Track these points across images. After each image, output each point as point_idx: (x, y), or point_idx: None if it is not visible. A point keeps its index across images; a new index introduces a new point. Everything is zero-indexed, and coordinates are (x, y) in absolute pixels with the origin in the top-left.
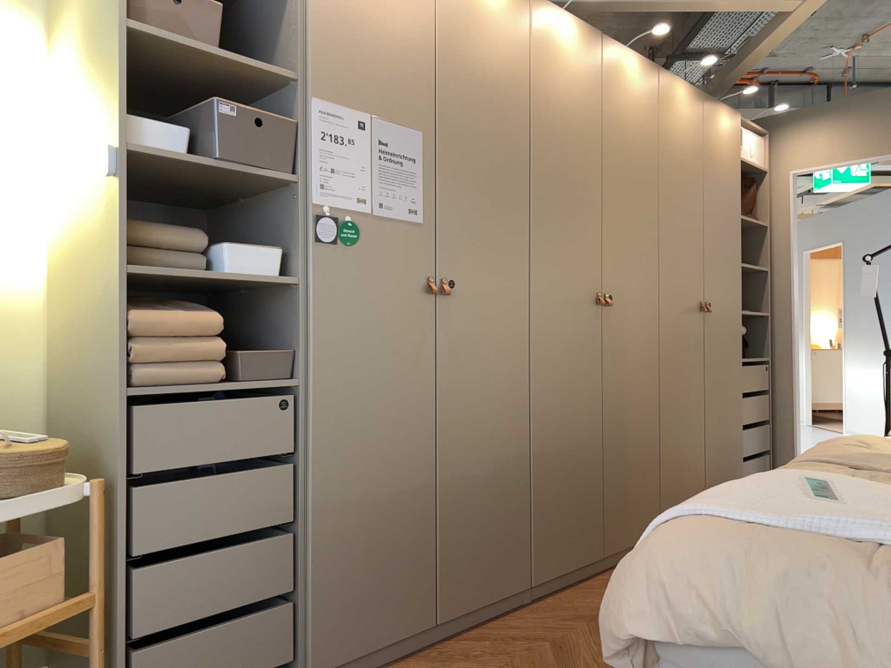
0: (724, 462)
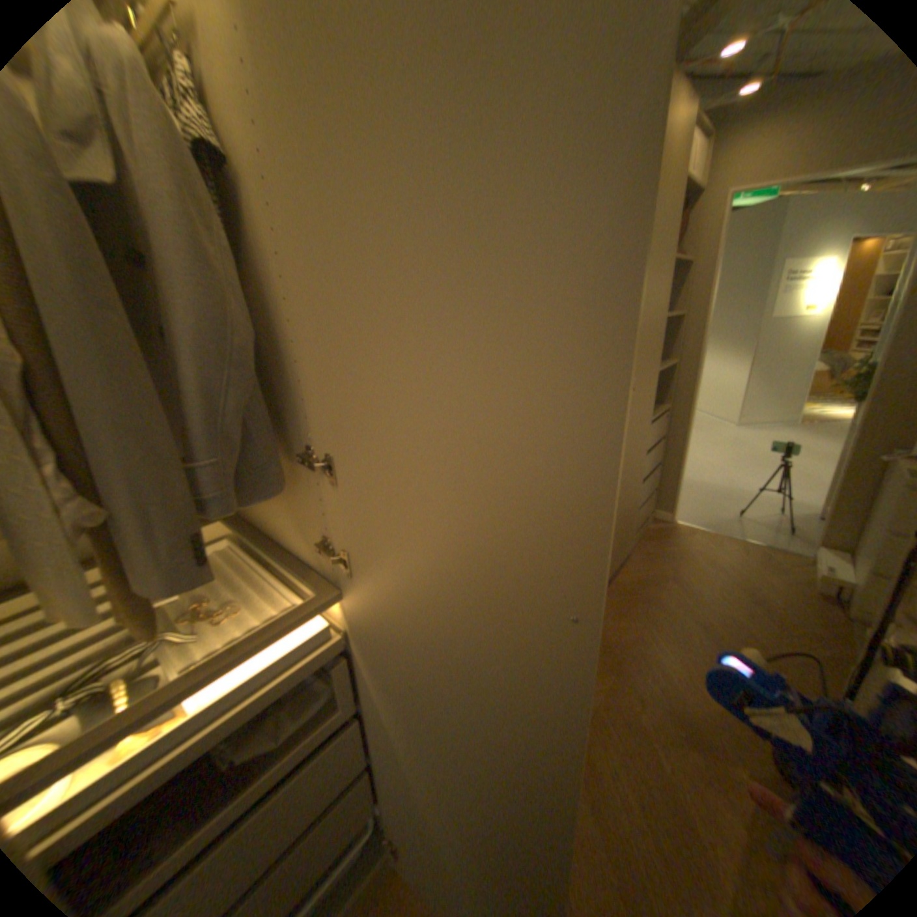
0: (622, 531)
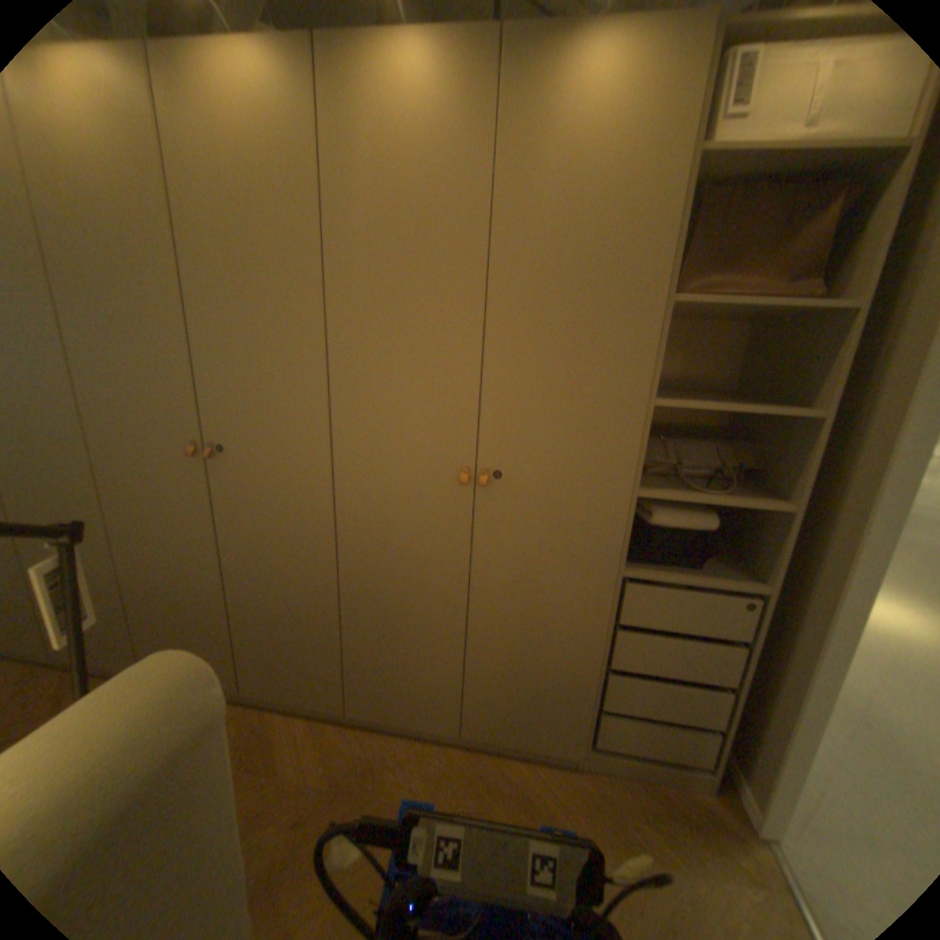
0: (520, 702)
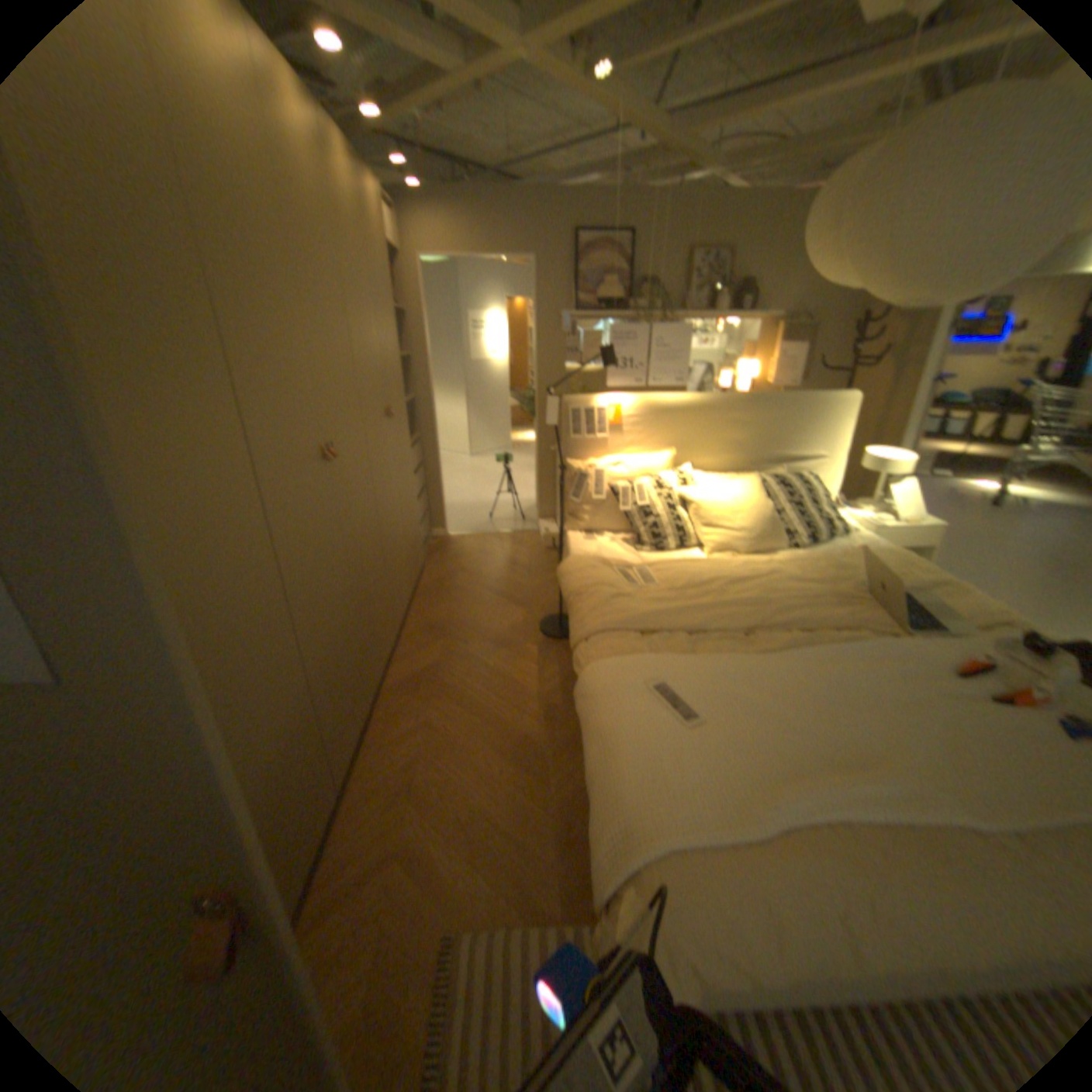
0: (412, 540)
